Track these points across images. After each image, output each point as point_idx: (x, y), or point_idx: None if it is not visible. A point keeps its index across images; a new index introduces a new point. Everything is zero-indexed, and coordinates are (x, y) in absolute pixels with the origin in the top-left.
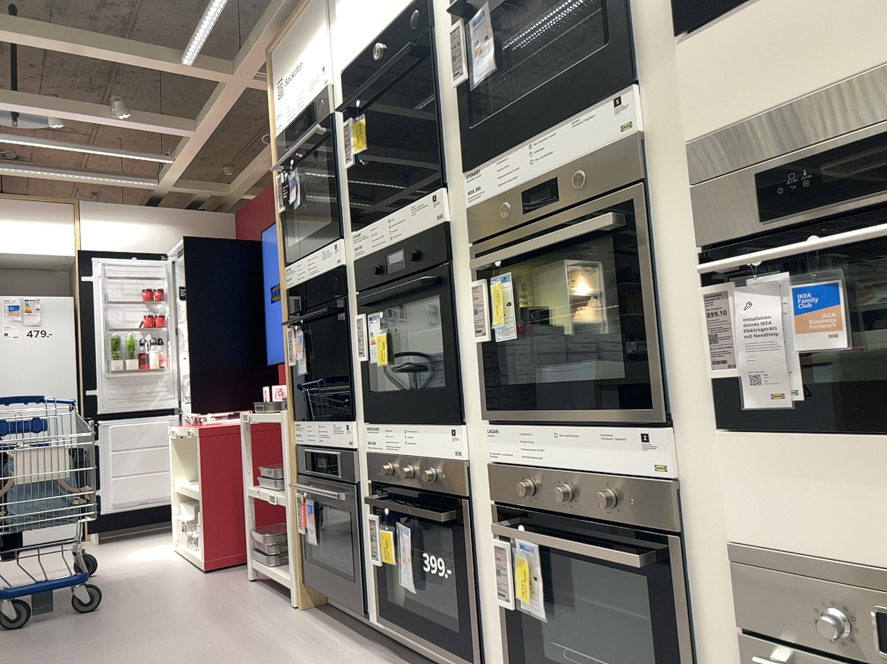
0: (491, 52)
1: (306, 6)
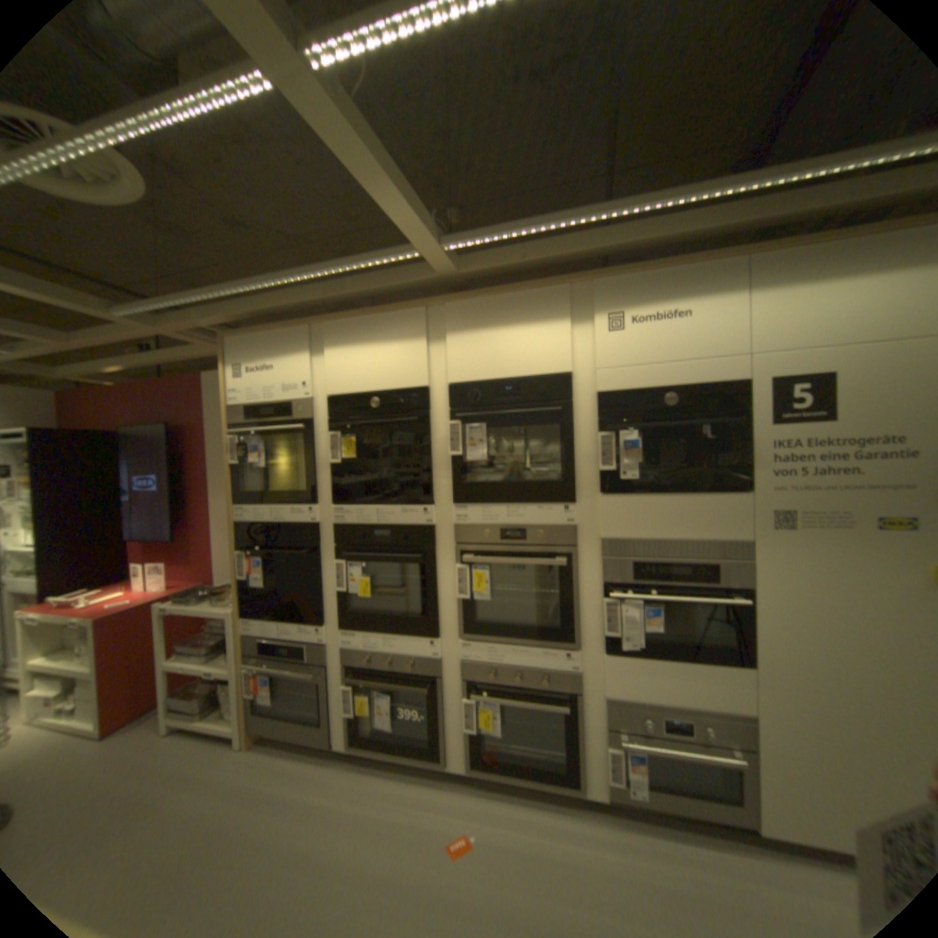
0: (485, 452)
1: (283, 328)
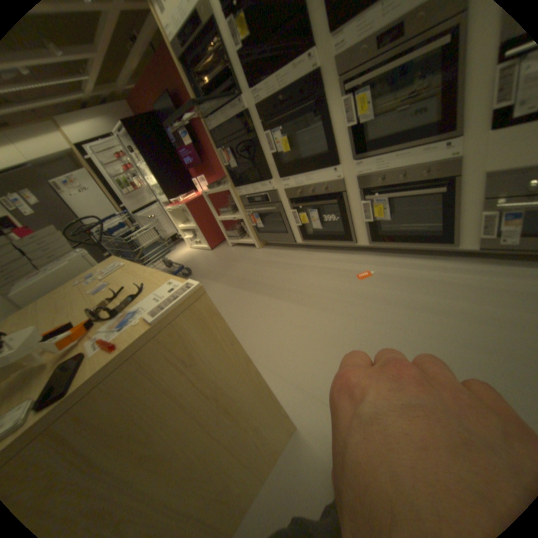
0: None
1: None
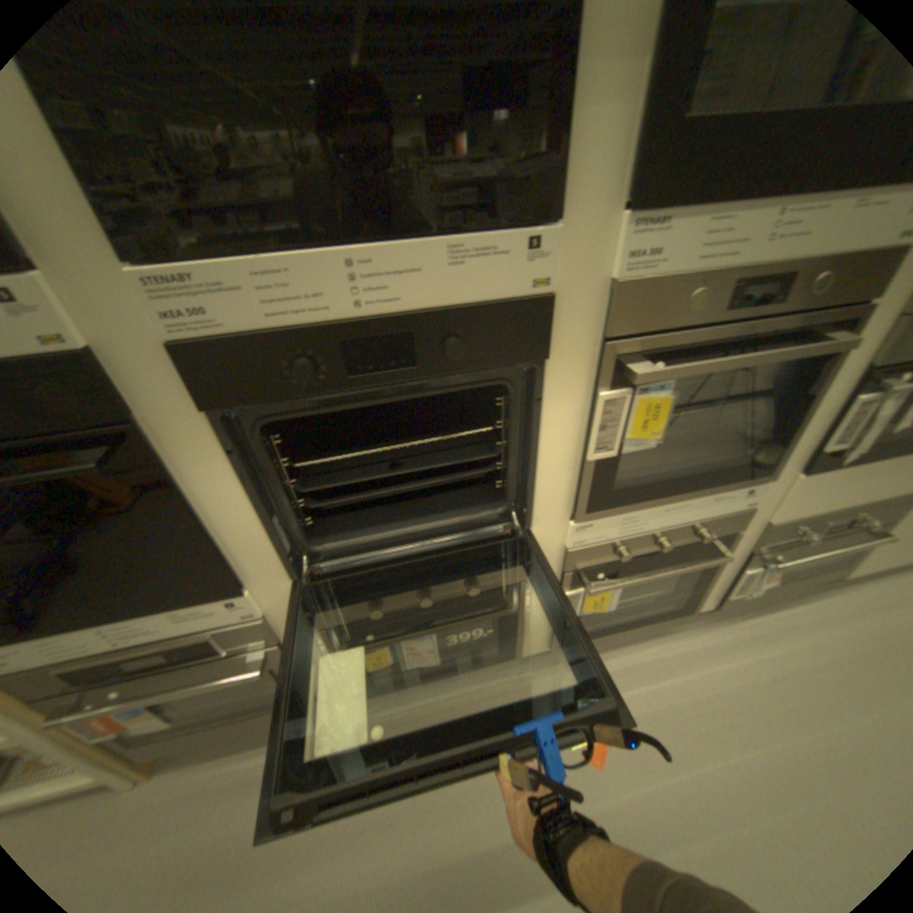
0: None
1: None
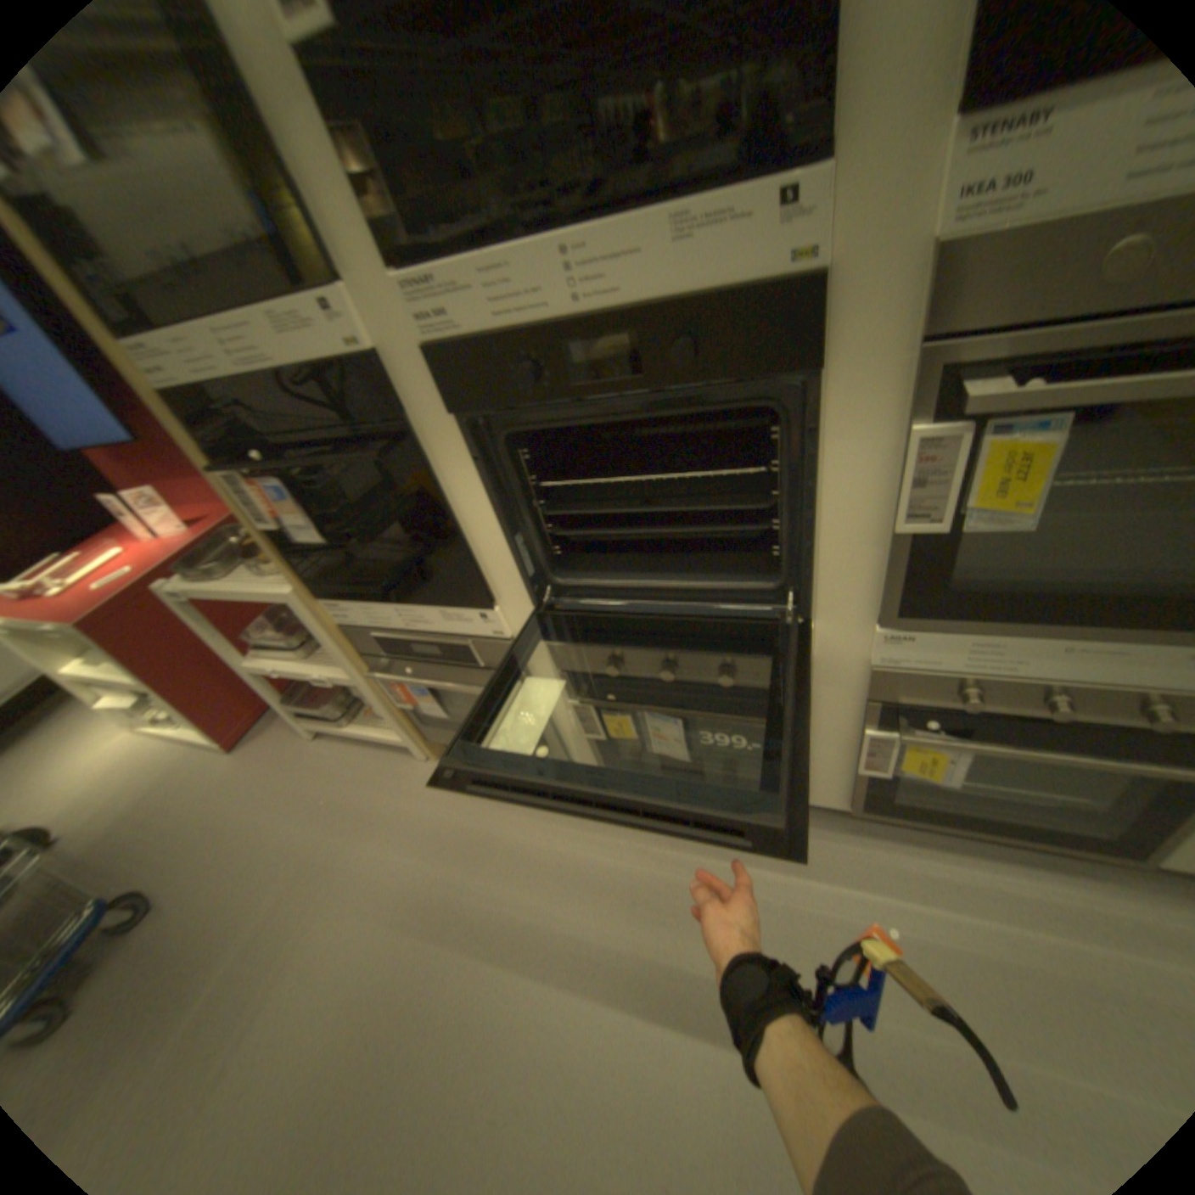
0: None
1: None
